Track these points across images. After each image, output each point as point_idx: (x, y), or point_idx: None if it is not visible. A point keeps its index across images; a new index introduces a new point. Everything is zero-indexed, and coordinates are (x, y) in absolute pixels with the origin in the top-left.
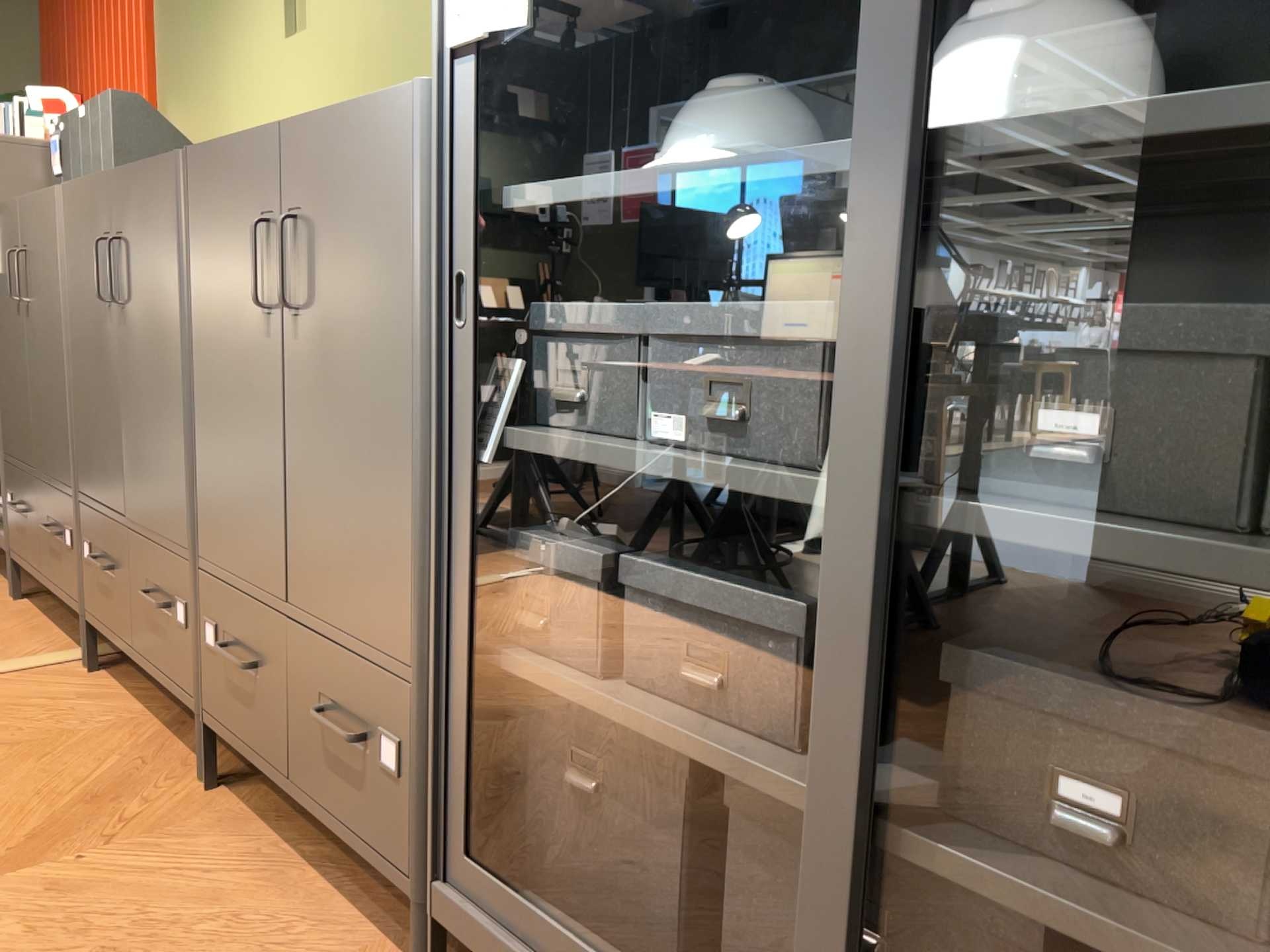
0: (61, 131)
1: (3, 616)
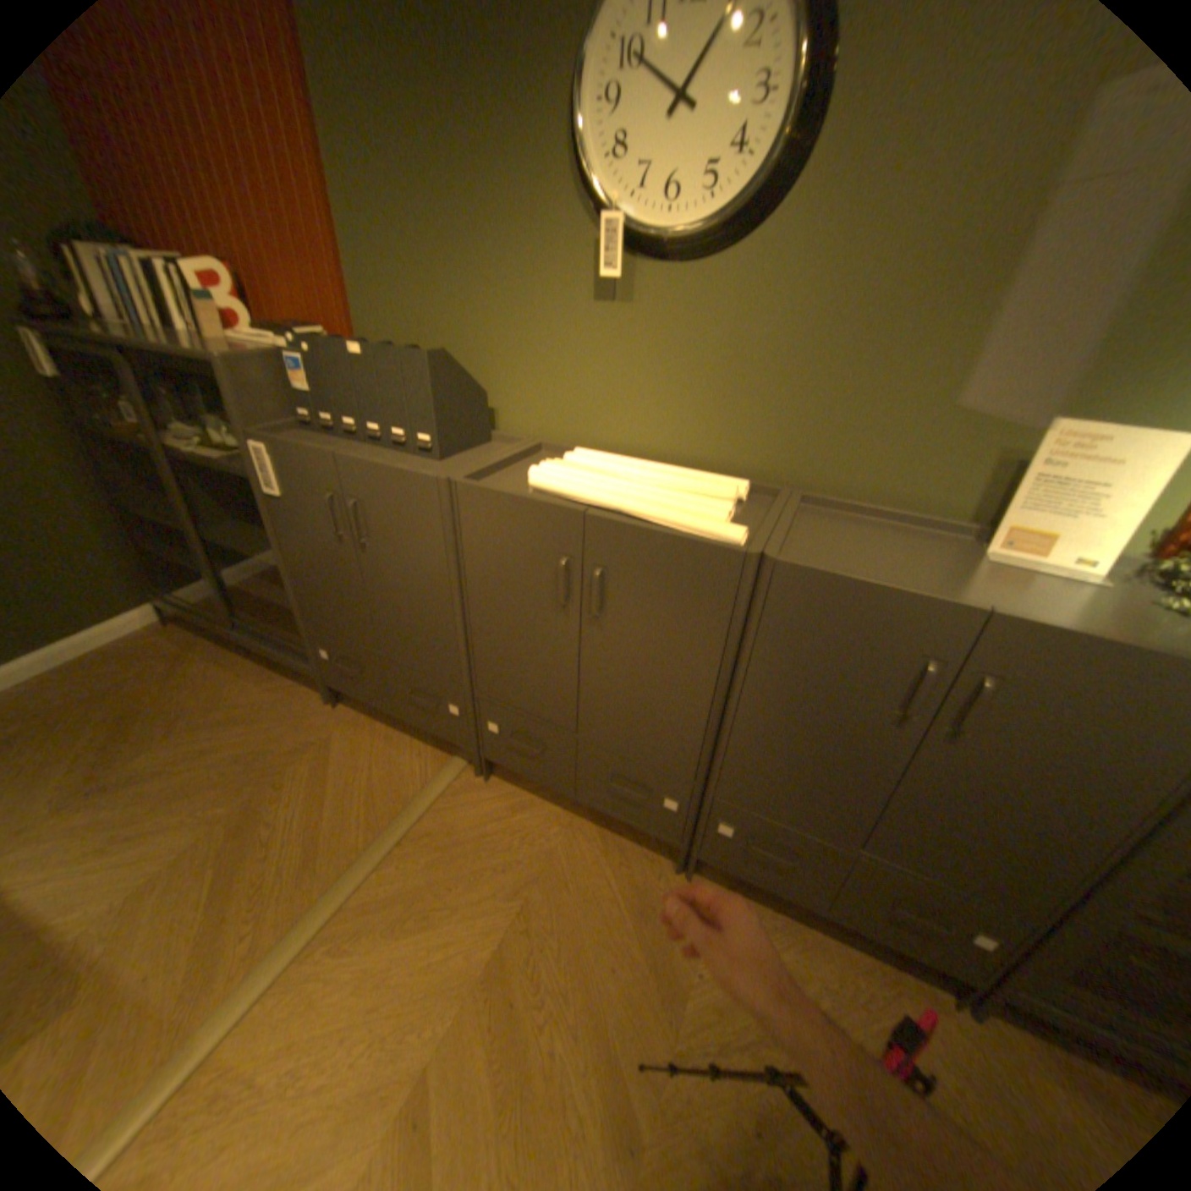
0: (300, 348)
1: (349, 730)
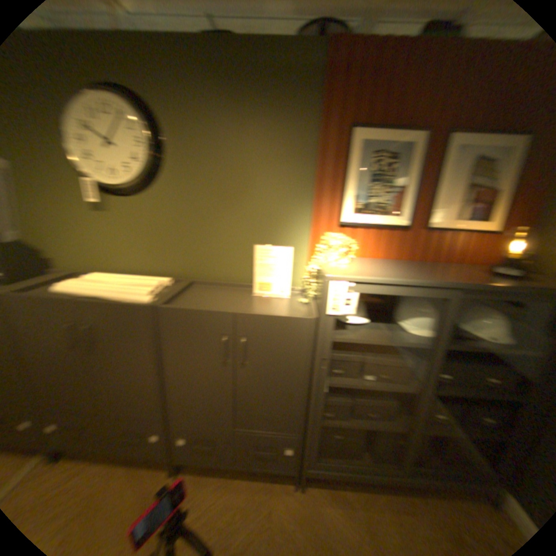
0: None
1: None
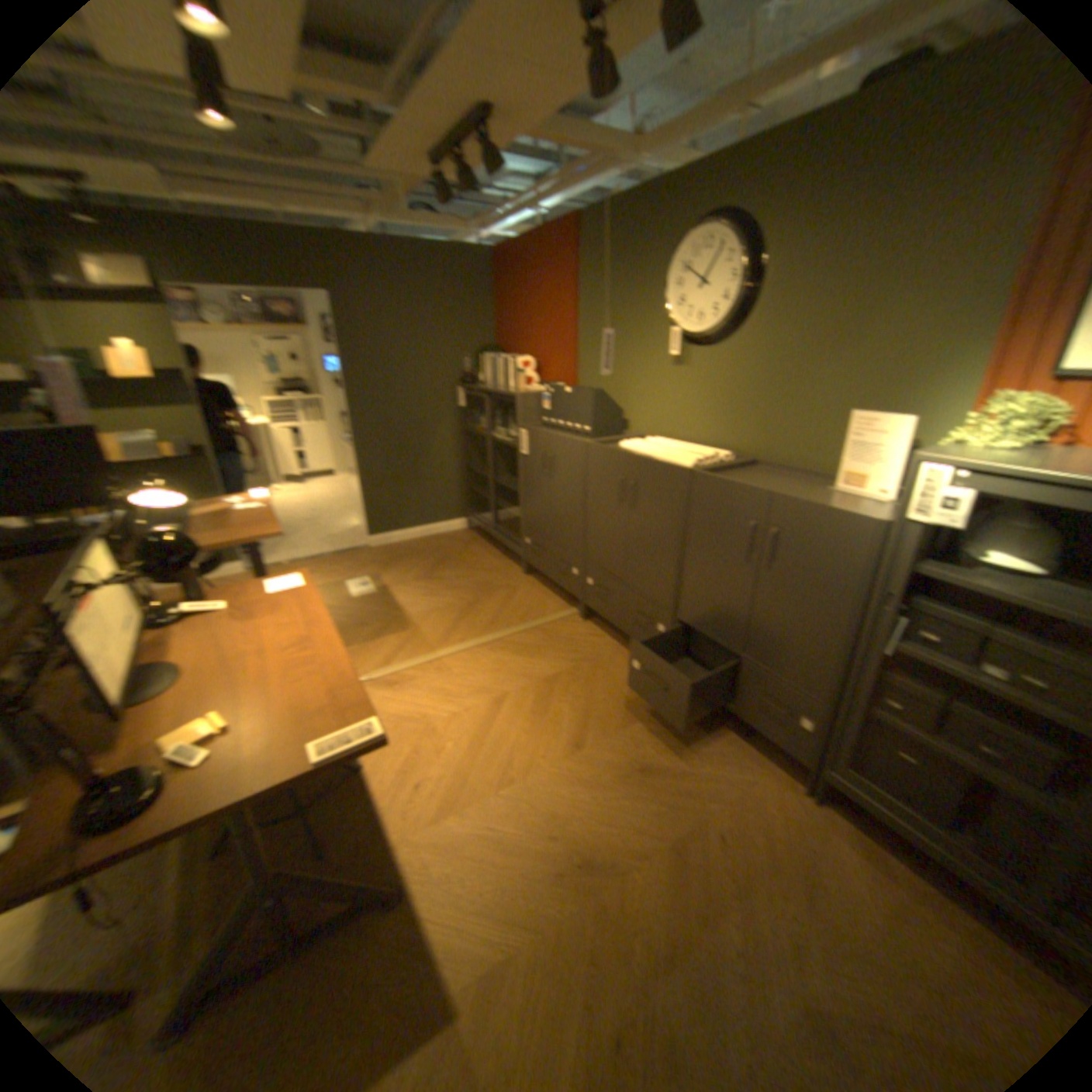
0: (547, 389)
1: (527, 585)
